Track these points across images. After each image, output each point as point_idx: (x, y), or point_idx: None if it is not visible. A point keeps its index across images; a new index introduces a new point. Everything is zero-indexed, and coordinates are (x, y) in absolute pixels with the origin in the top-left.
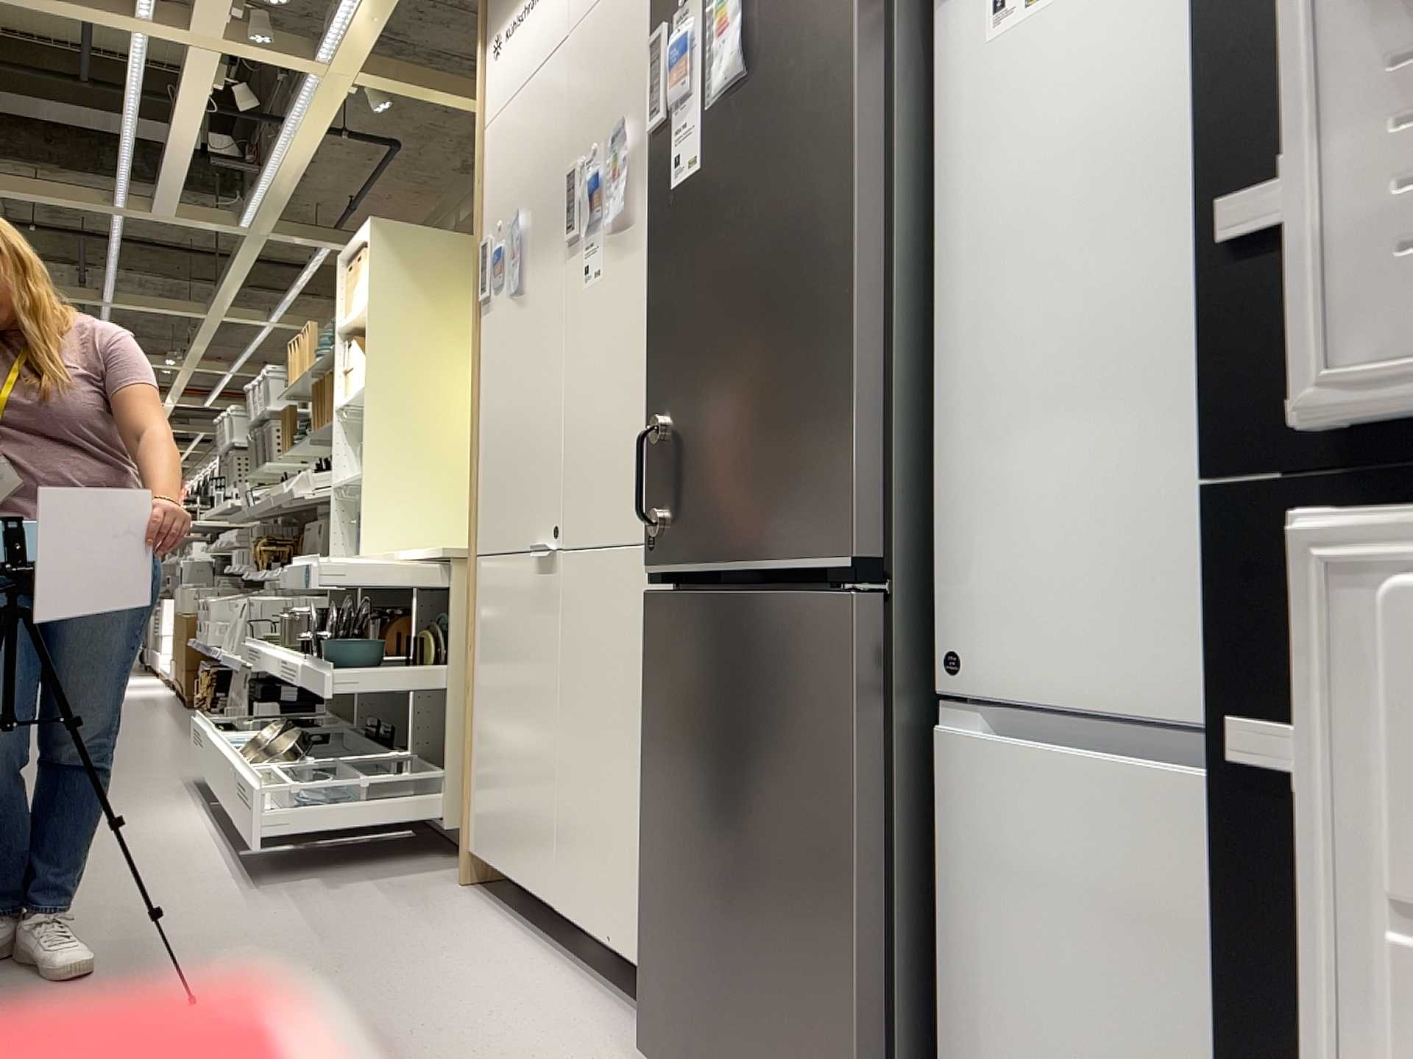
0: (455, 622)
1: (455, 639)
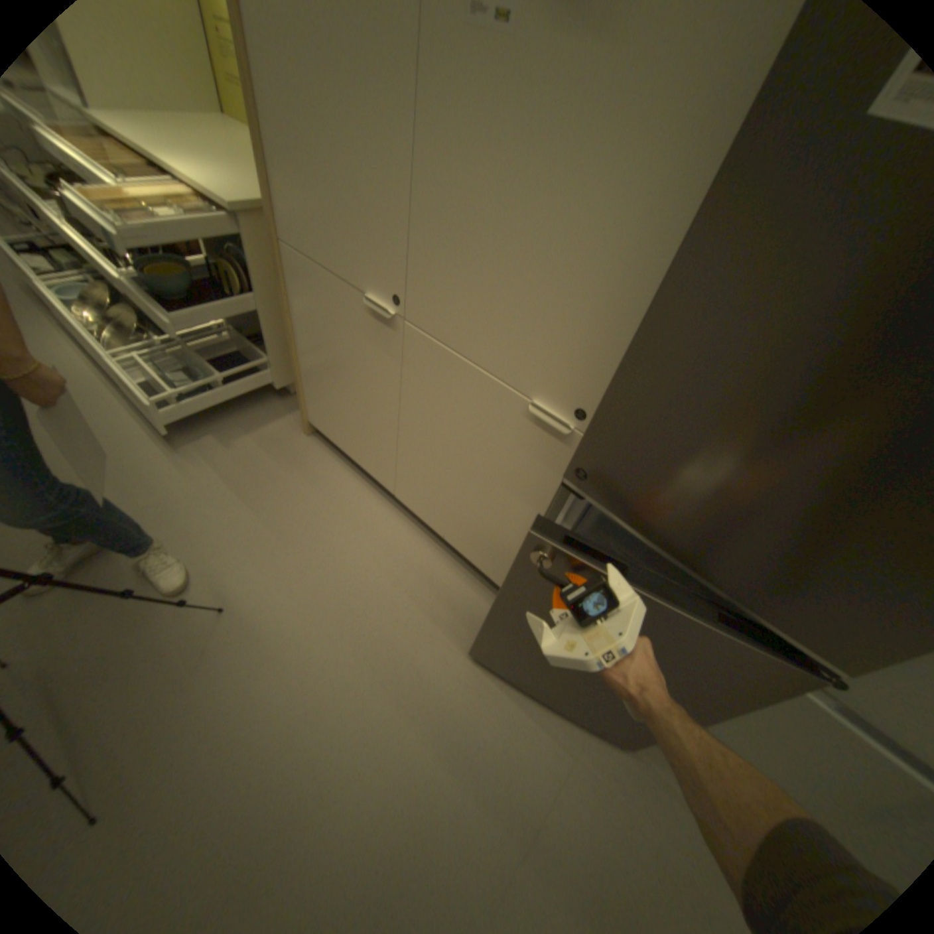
0: (254, 262)
1: (257, 275)
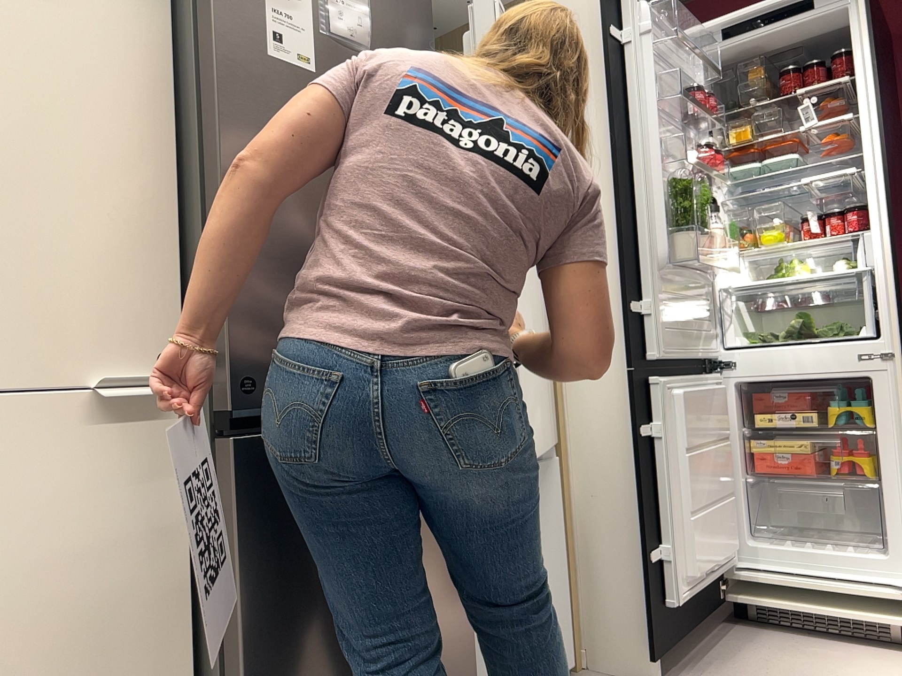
0: None
1: None
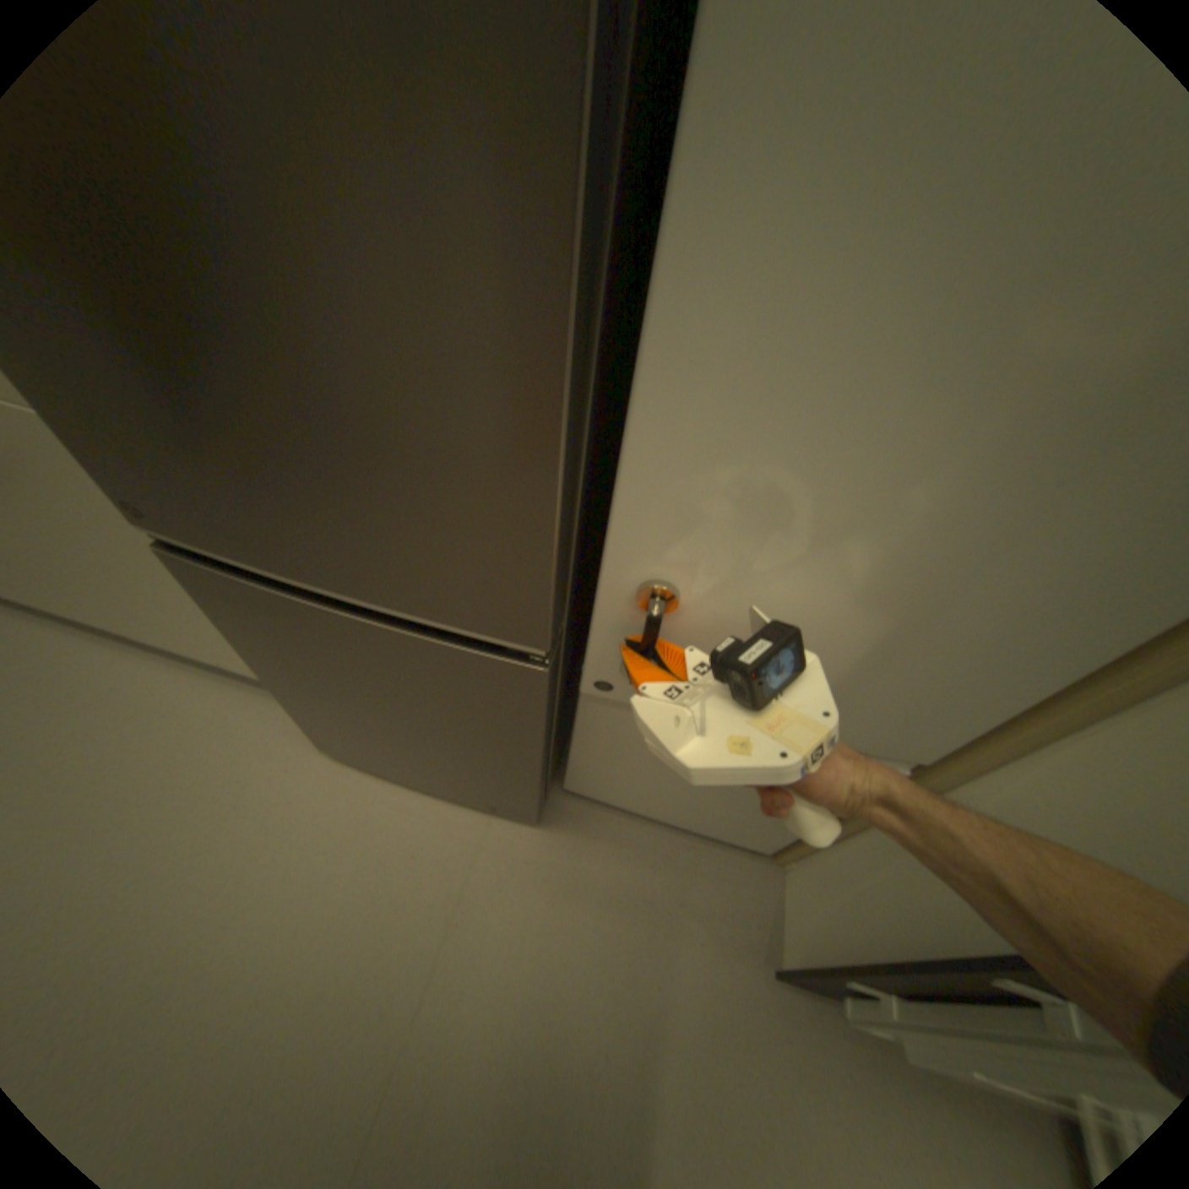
0: None
1: None
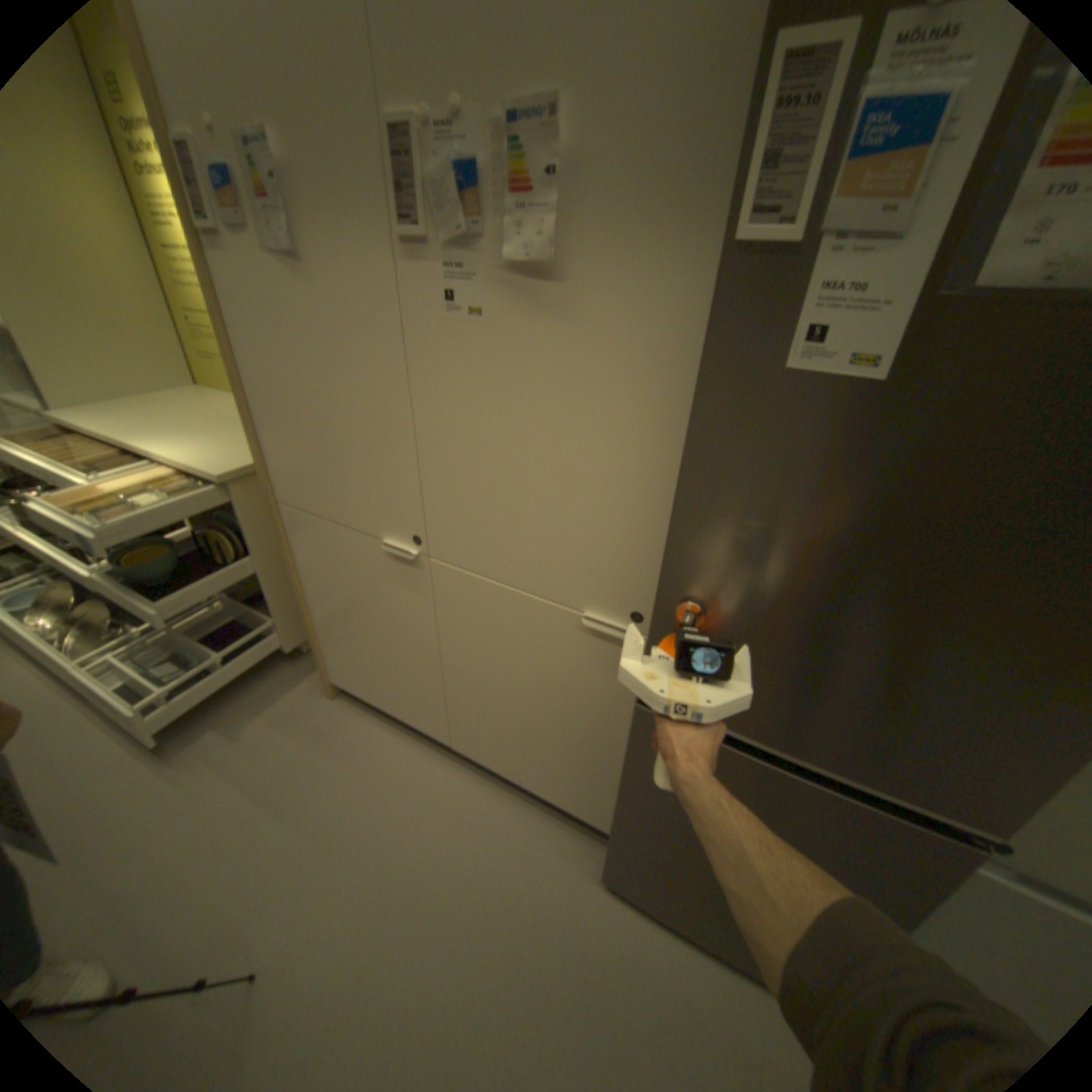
0: (248, 525)
1: (252, 537)
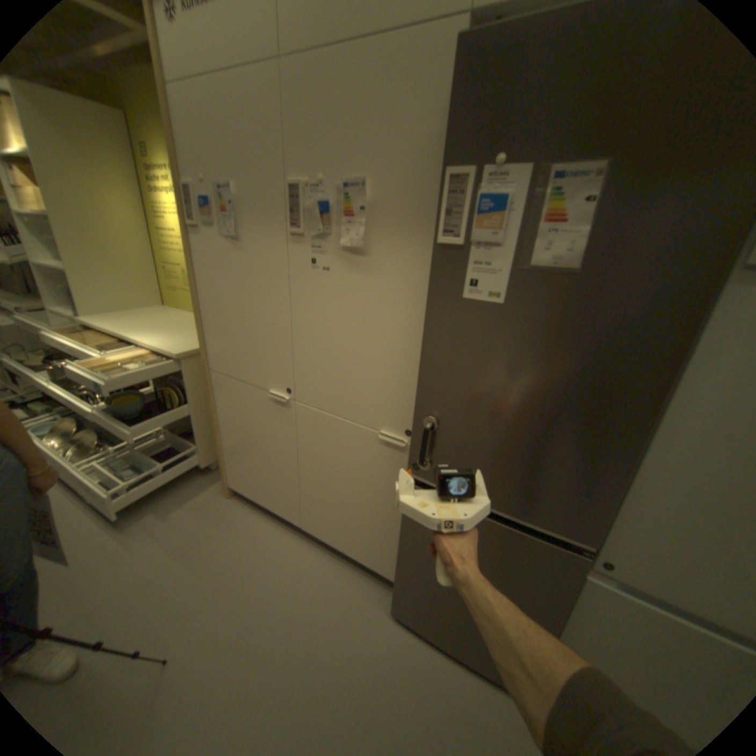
0: (189, 385)
1: (191, 392)
